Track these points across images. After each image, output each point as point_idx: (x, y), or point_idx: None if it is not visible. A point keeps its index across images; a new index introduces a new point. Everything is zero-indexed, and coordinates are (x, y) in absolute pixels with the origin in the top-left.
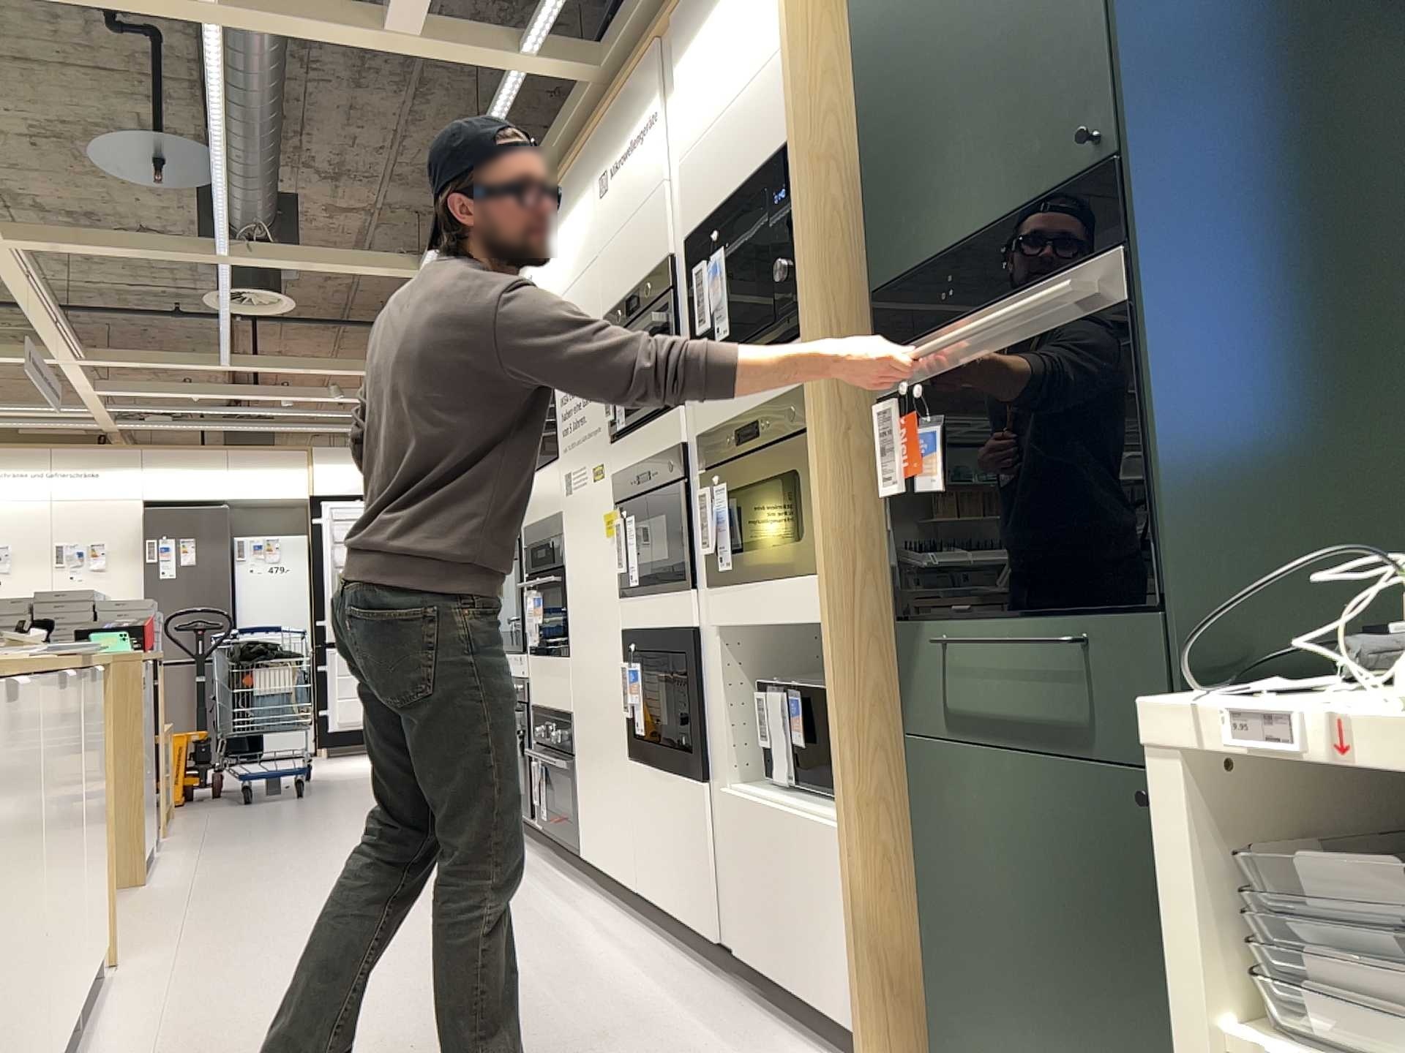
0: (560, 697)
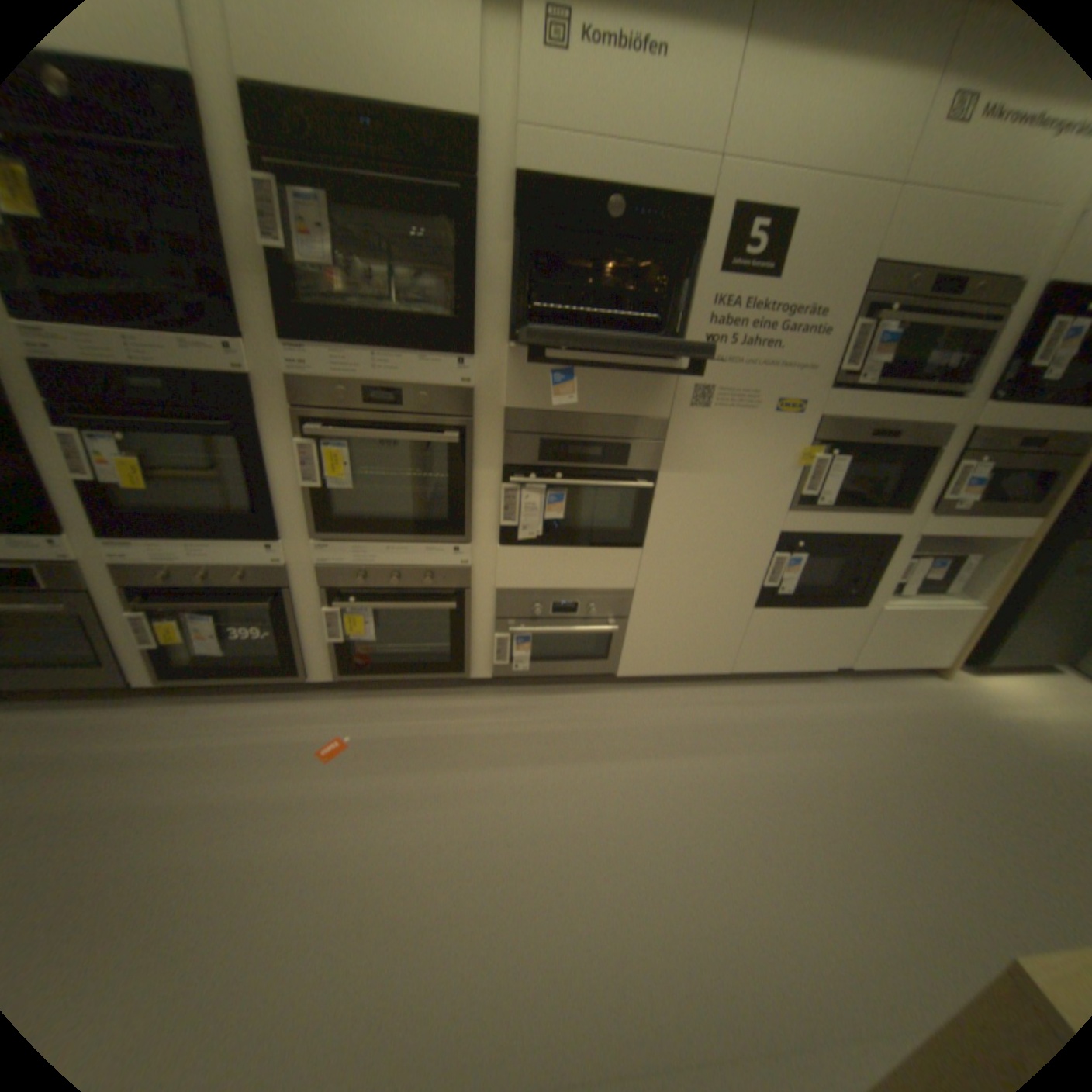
0: (603, 579)
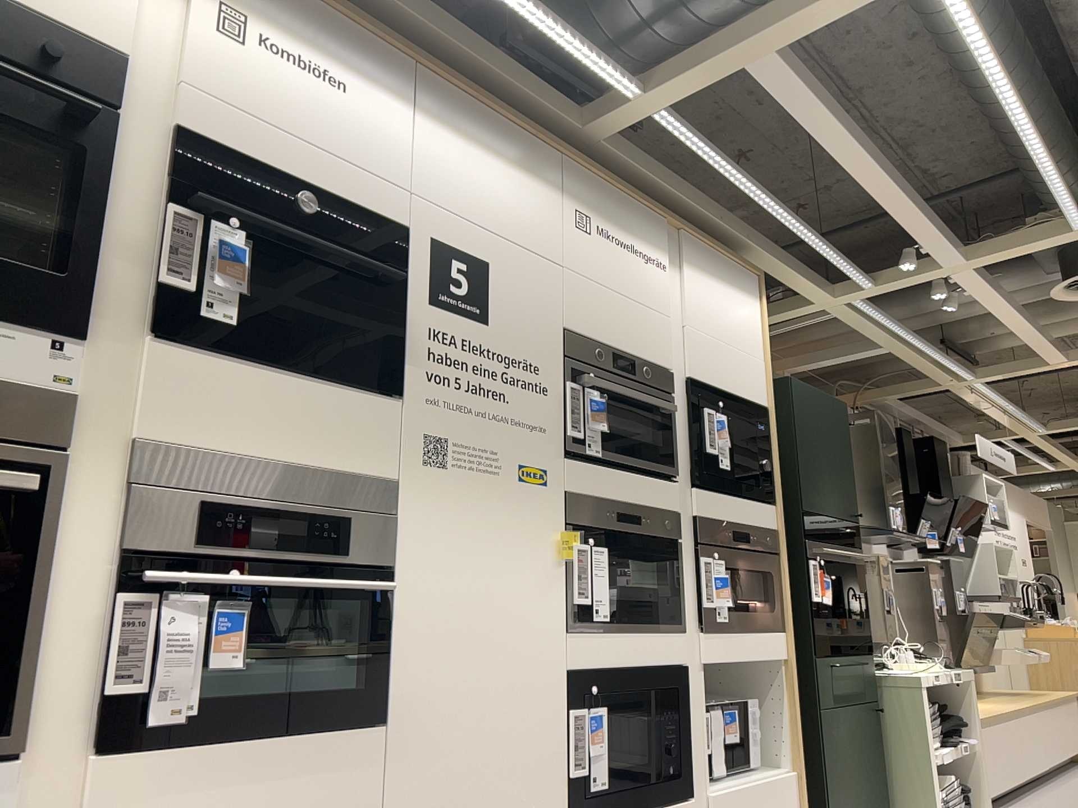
0: None
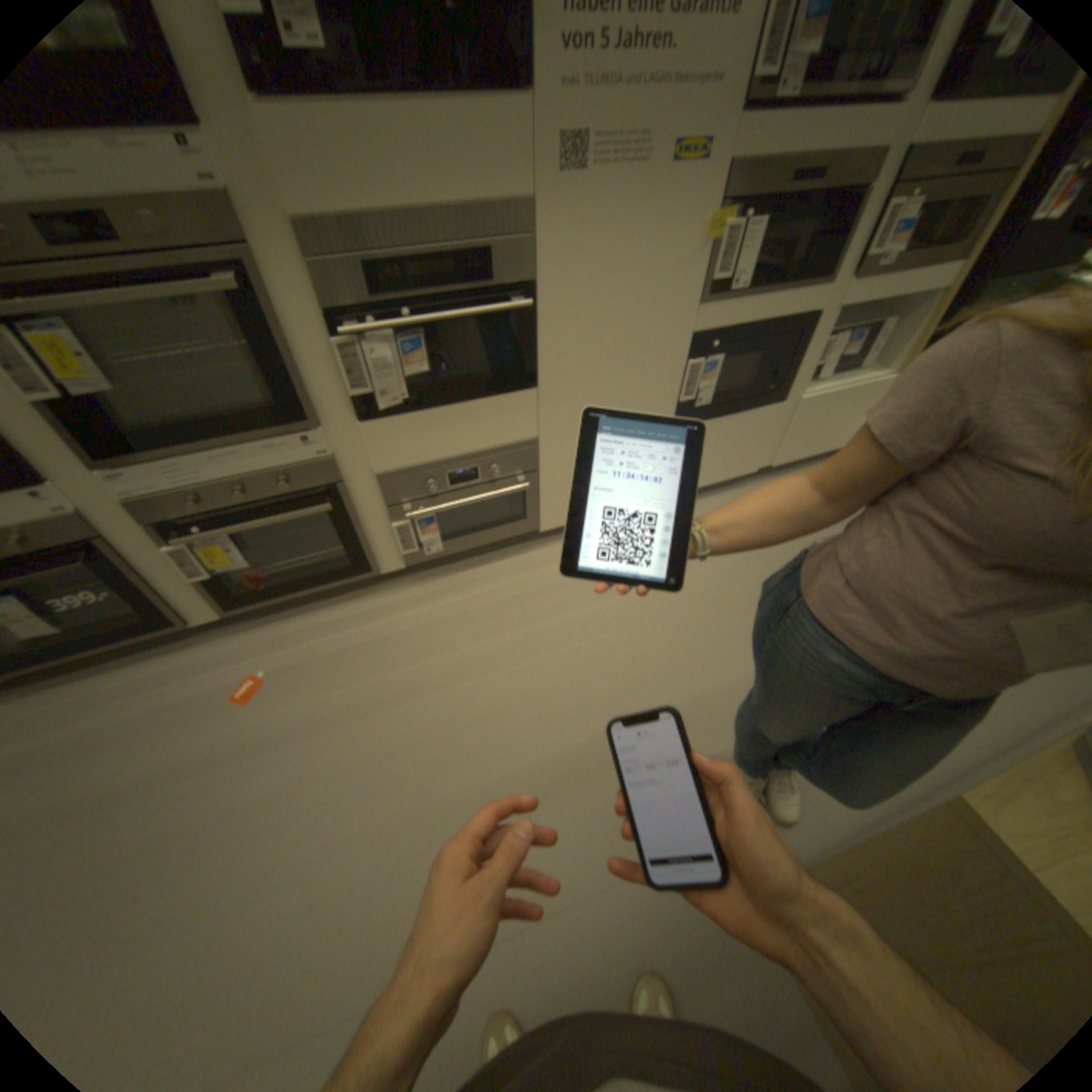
0: (500, 432)
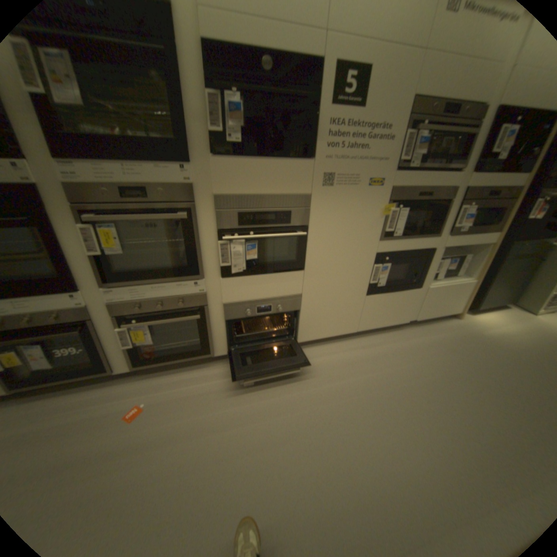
0: (284, 289)
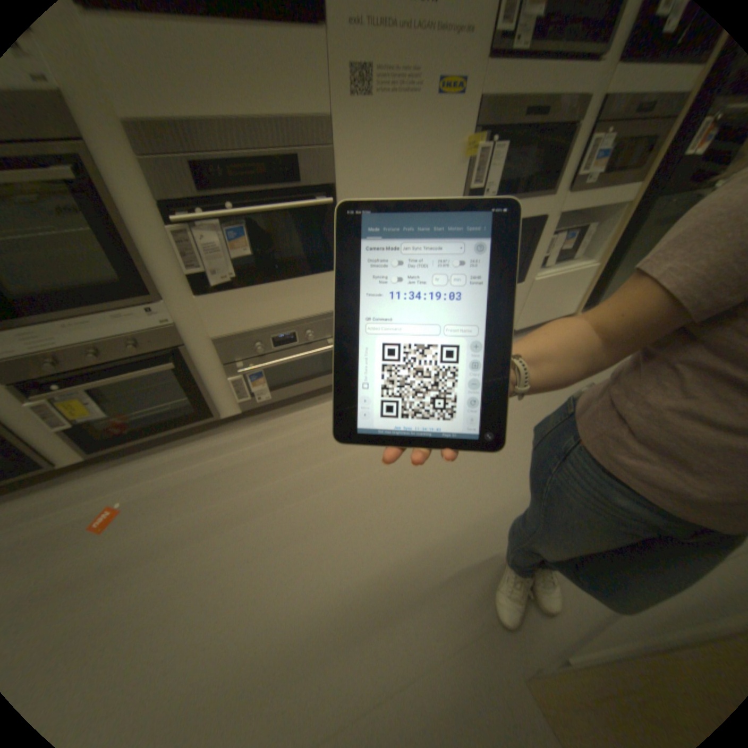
0: (312, 305)
